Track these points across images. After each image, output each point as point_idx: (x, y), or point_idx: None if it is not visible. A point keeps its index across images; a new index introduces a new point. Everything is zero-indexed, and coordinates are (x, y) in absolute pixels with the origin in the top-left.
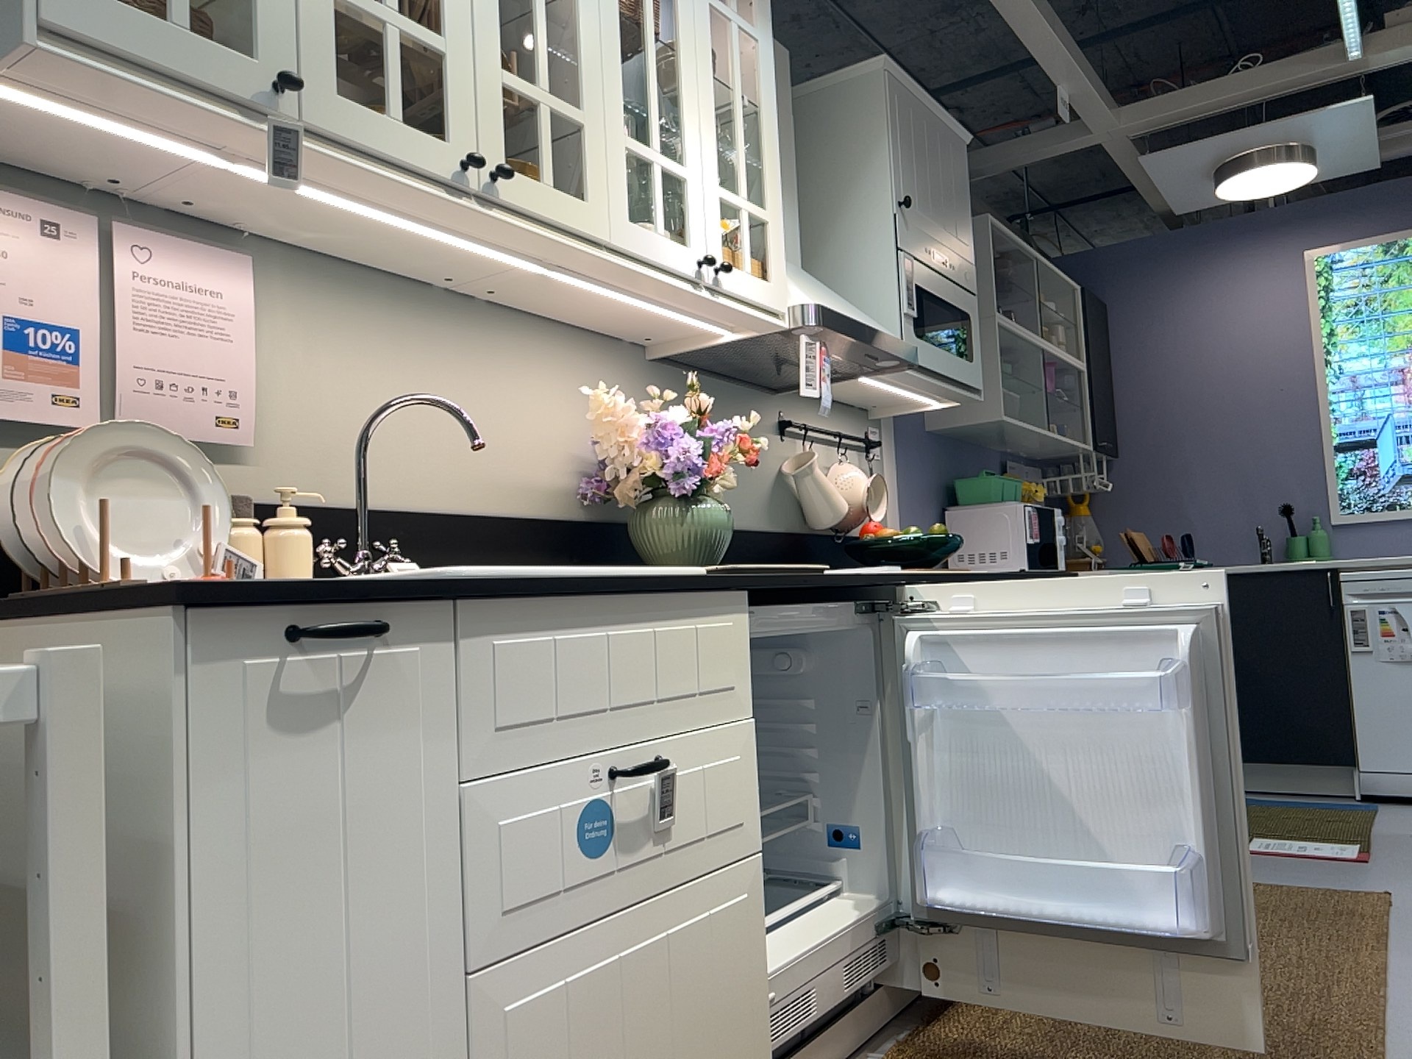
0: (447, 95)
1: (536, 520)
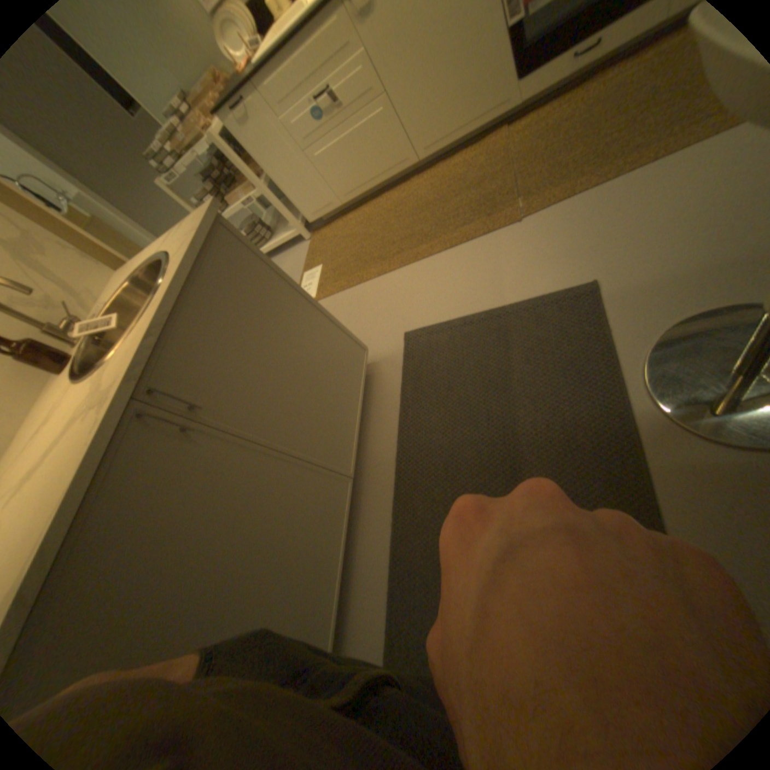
0: None
1: None
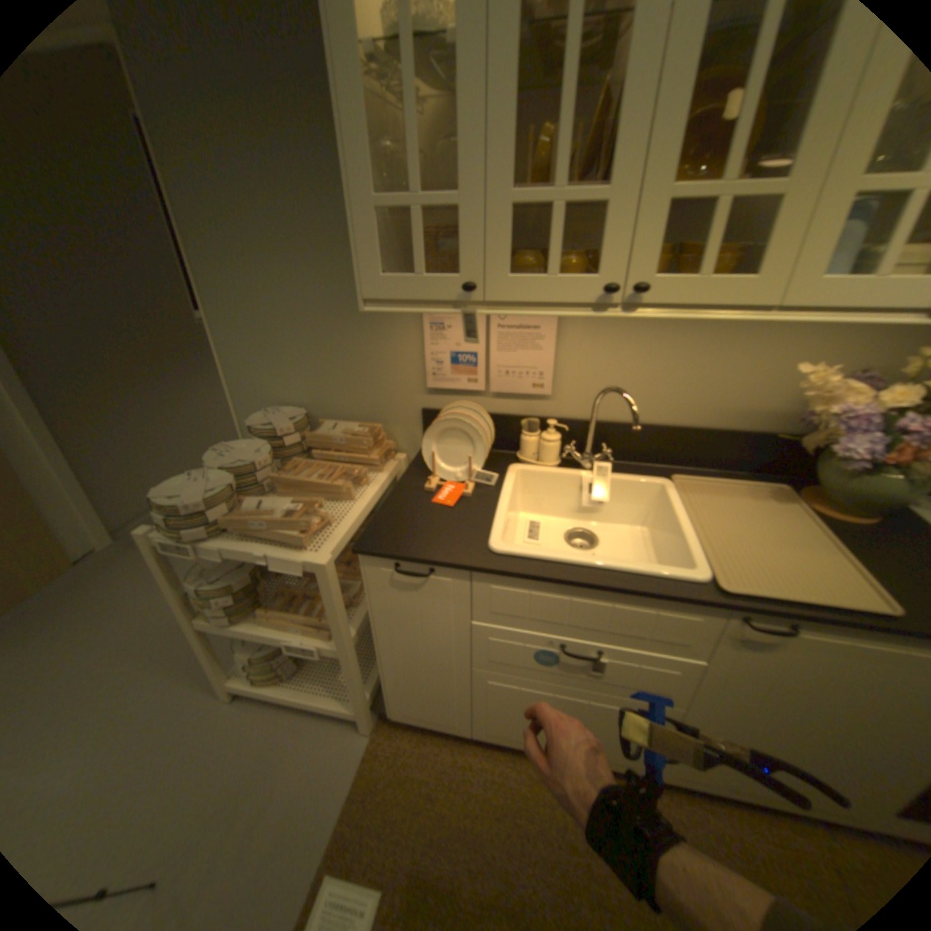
0: (607, 235)
1: (746, 433)
